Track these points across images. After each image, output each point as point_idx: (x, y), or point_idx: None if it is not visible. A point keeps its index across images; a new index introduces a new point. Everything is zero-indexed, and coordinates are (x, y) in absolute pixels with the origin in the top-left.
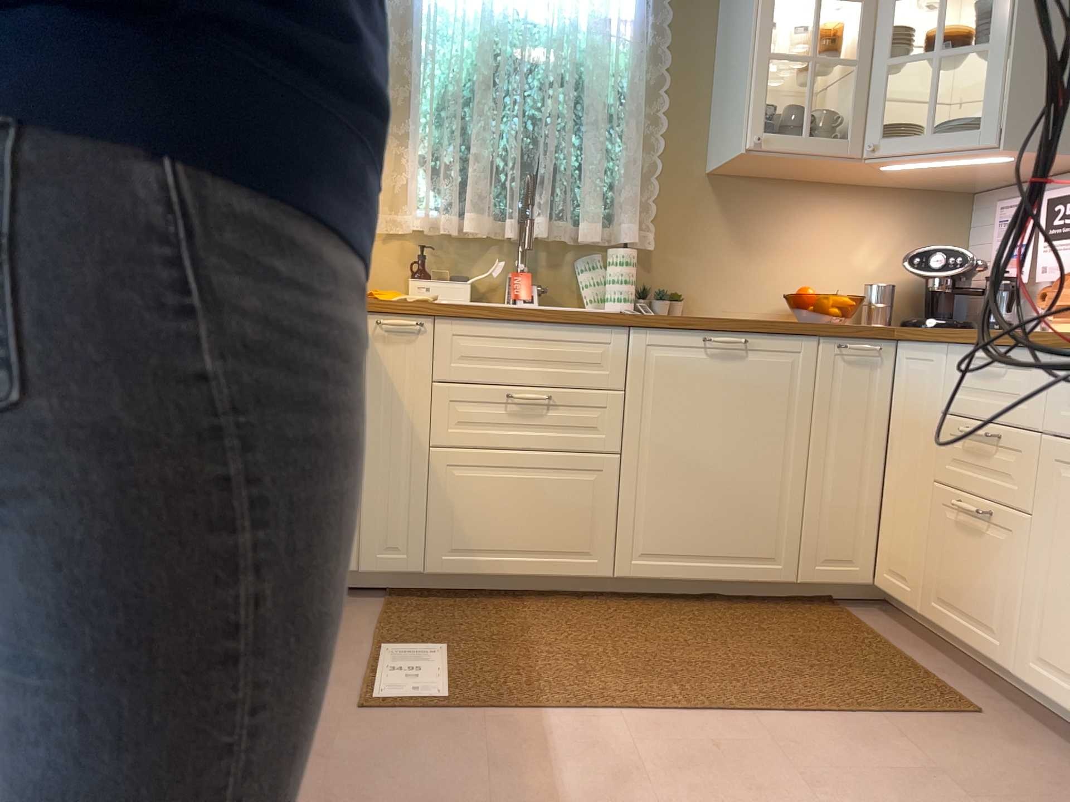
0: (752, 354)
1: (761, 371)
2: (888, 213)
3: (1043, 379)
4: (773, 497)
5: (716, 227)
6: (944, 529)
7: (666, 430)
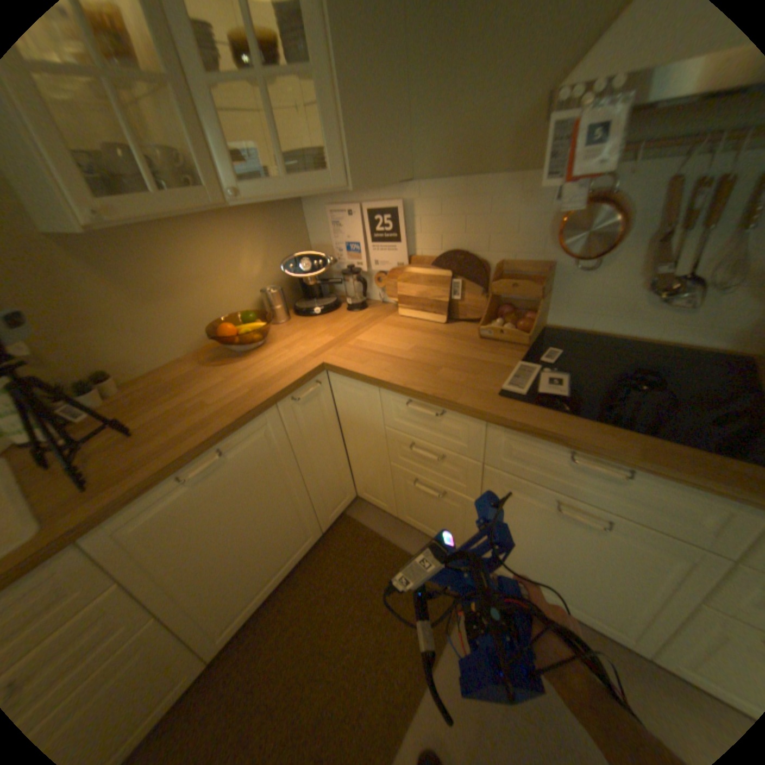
0: (229, 454)
1: (243, 459)
2: (249, 226)
3: (479, 432)
4: (291, 515)
5: (98, 293)
6: (405, 486)
7: (186, 563)
